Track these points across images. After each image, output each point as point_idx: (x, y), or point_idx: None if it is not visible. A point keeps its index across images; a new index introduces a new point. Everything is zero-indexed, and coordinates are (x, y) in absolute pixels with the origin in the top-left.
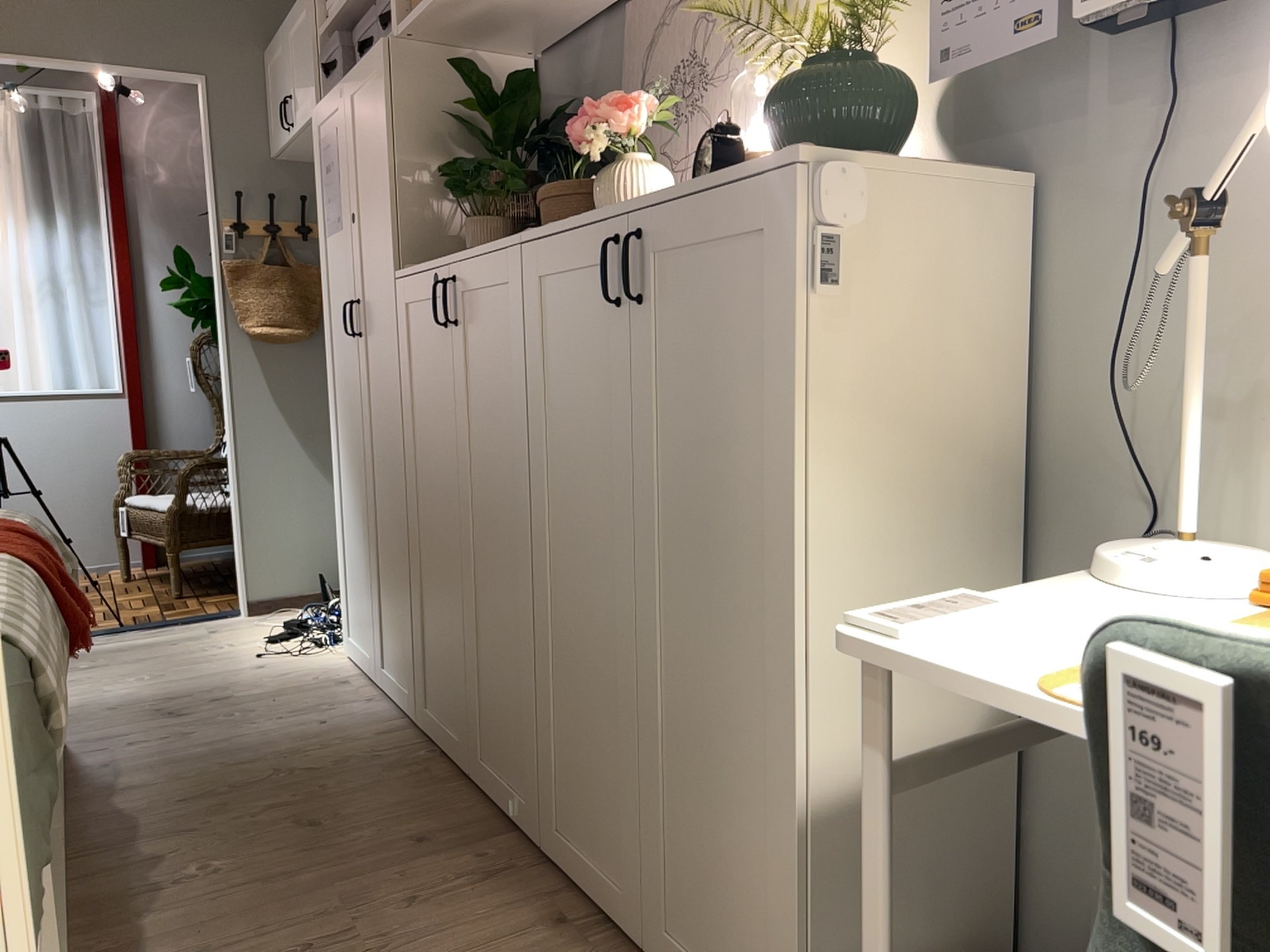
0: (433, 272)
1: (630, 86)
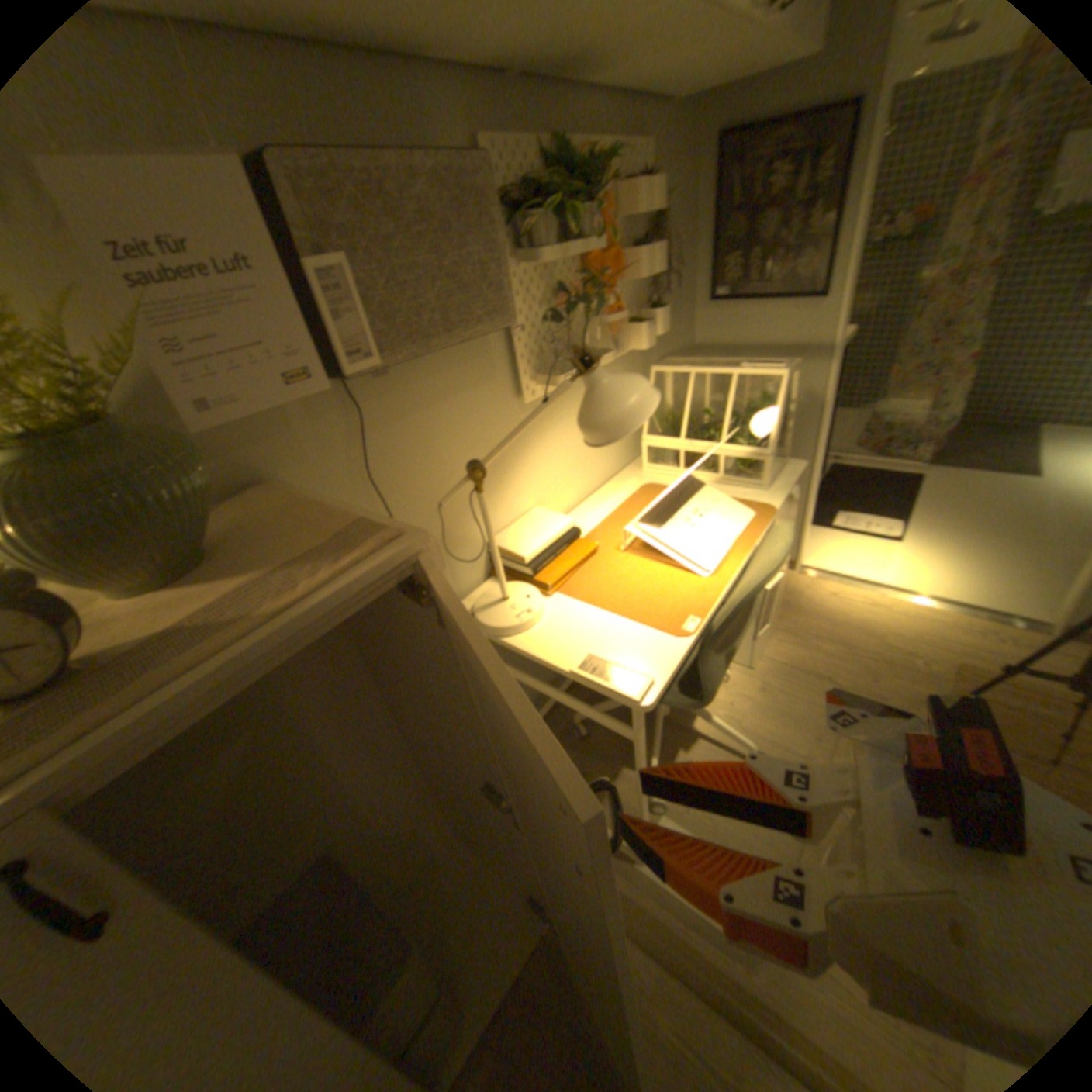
0: None
1: None
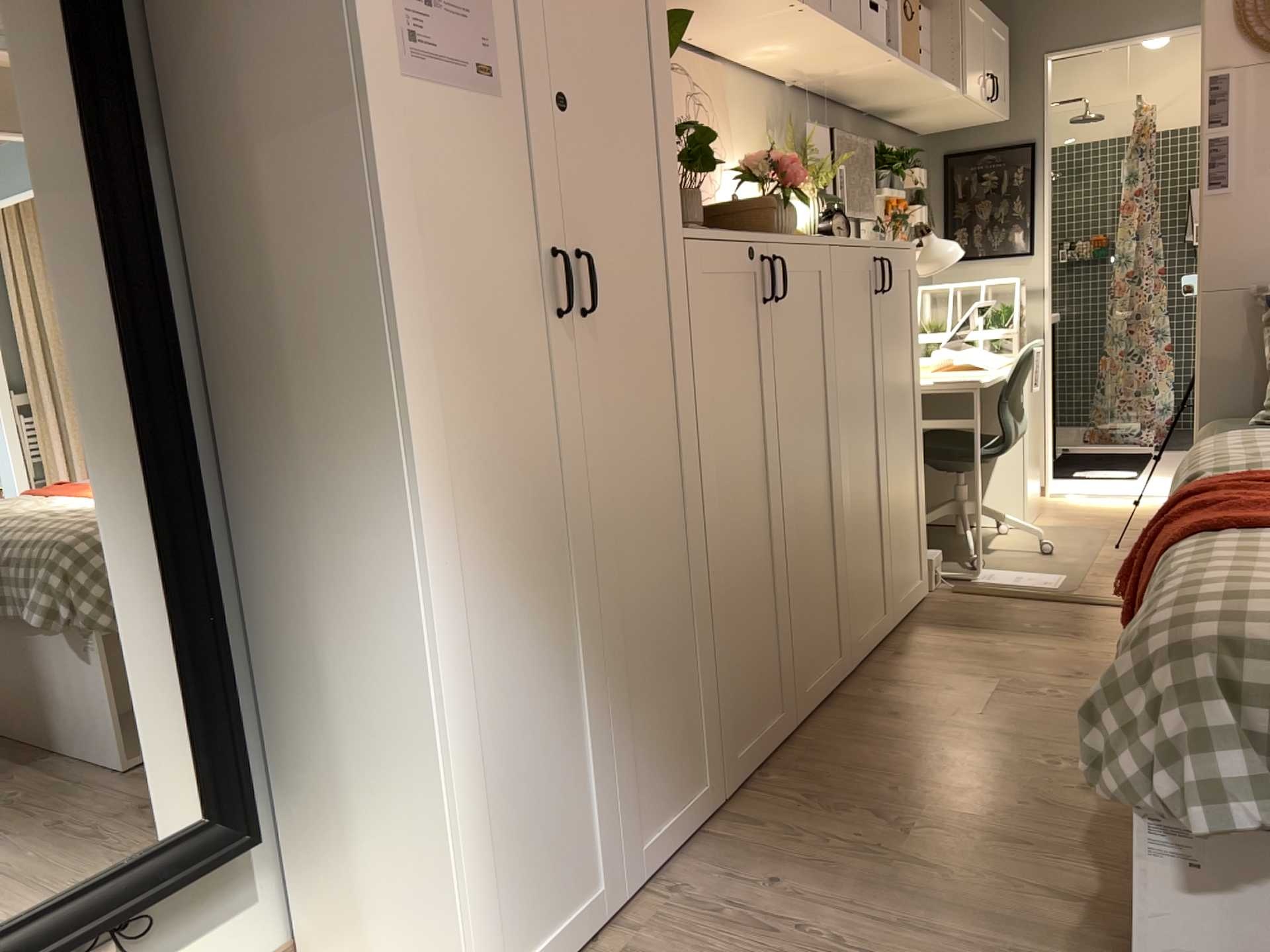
0: (744, 242)
1: None
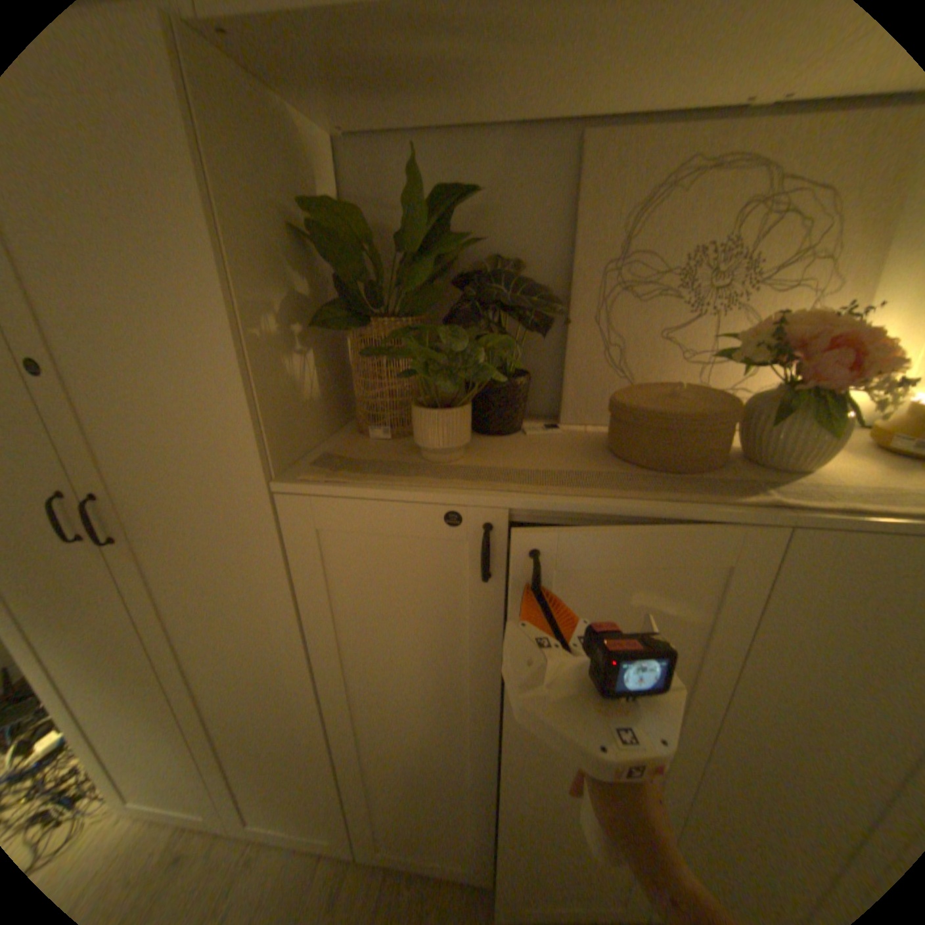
0: (449, 507)
1: (596, 243)
